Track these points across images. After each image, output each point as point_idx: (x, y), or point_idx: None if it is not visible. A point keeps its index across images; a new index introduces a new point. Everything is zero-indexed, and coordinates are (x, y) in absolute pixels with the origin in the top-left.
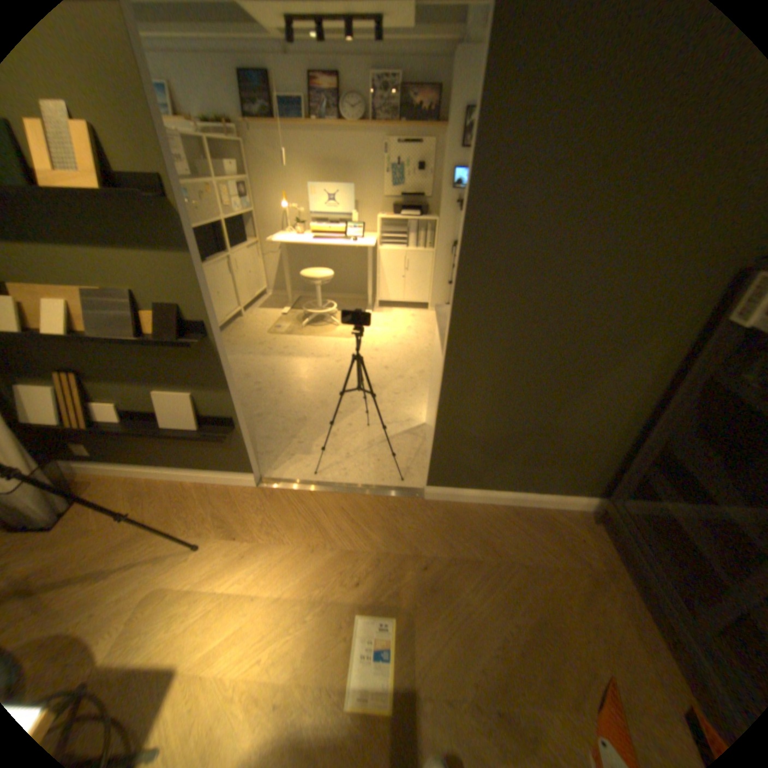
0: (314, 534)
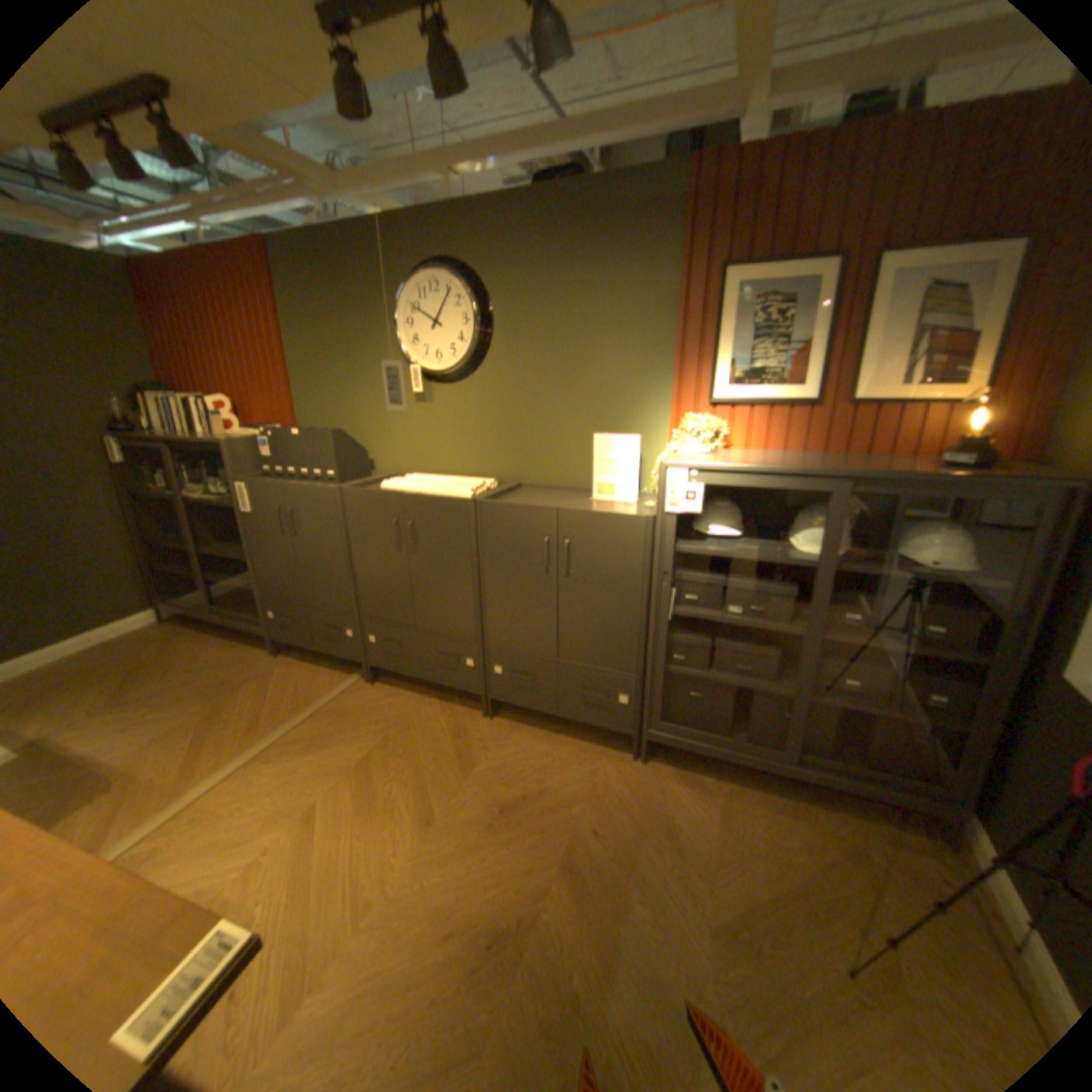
0: None
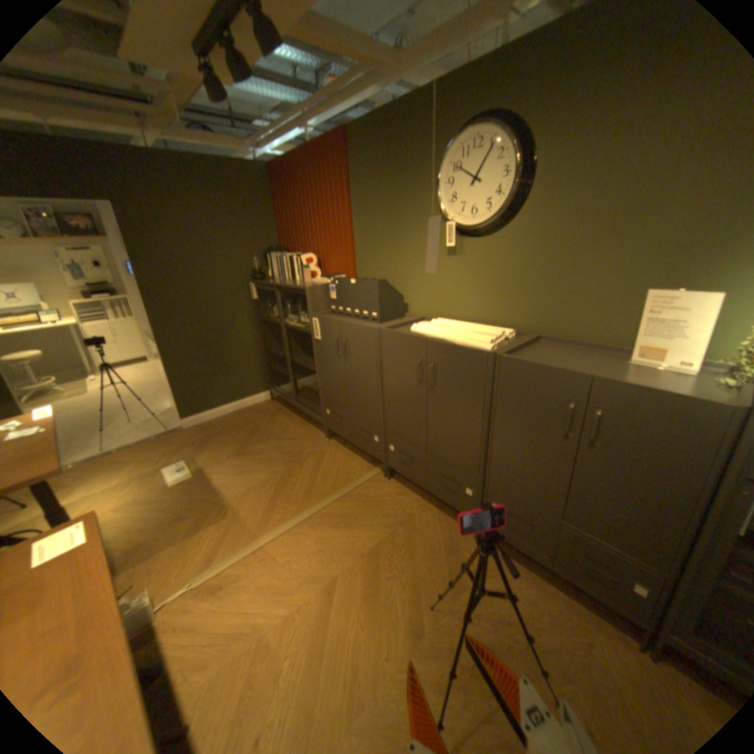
0: (119, 466)
